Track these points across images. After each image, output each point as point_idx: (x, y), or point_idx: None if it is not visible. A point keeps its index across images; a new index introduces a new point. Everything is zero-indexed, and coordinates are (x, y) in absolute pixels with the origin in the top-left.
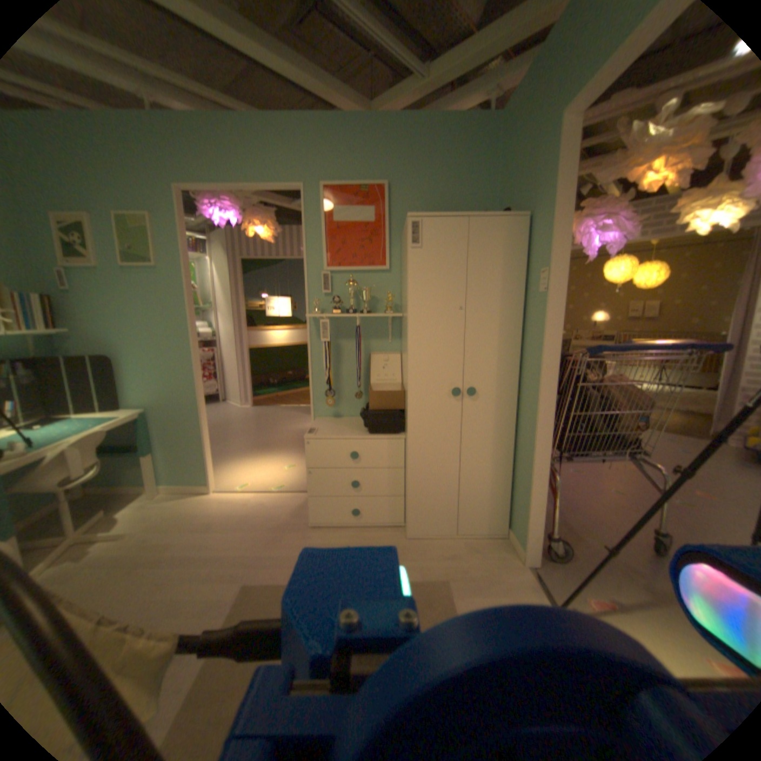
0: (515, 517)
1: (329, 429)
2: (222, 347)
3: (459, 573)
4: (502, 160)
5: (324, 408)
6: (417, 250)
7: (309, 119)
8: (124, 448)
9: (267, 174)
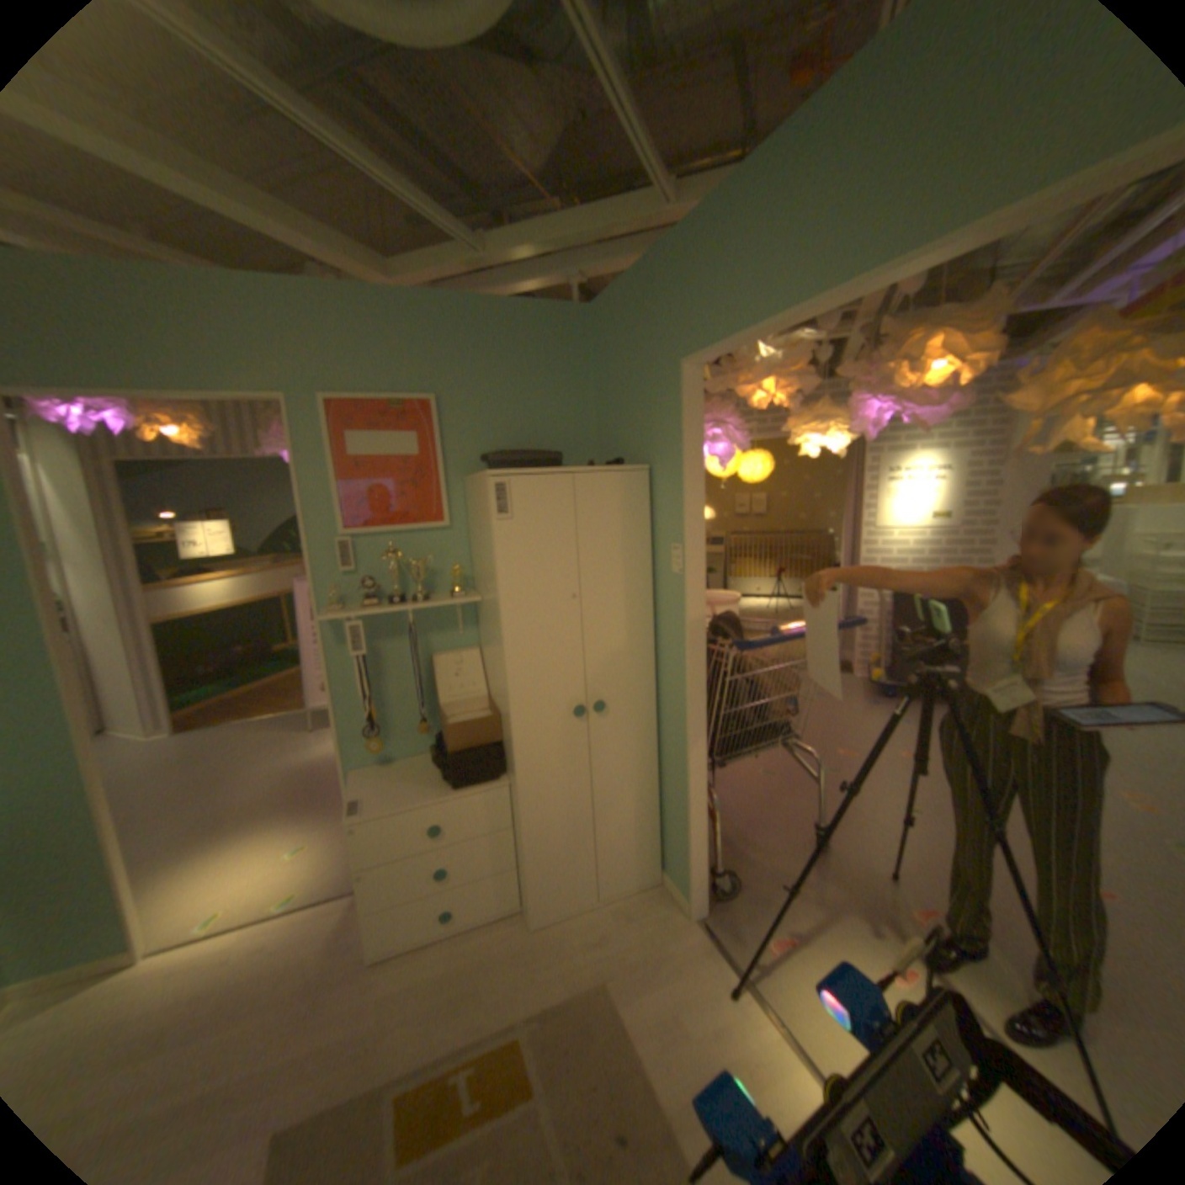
0: (669, 855)
1: (383, 795)
2: (87, 627)
3: (615, 963)
4: (598, 373)
5: (362, 753)
6: (508, 523)
7: (290, 288)
8: None
9: (213, 375)
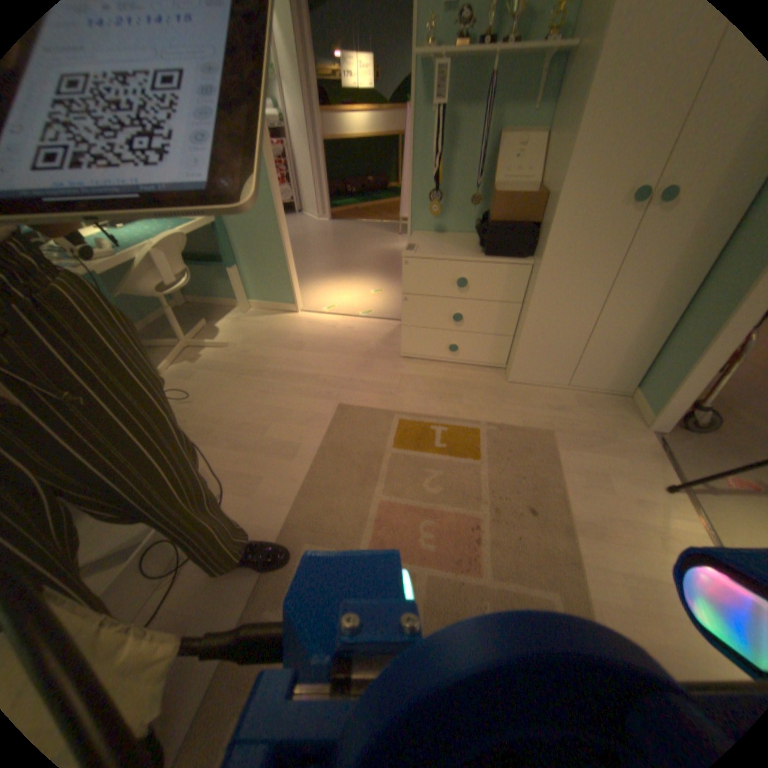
0: (653, 376)
1: (431, 246)
2: (291, 135)
3: (567, 424)
4: None
5: (424, 218)
6: None
7: None
8: (208, 254)
9: None
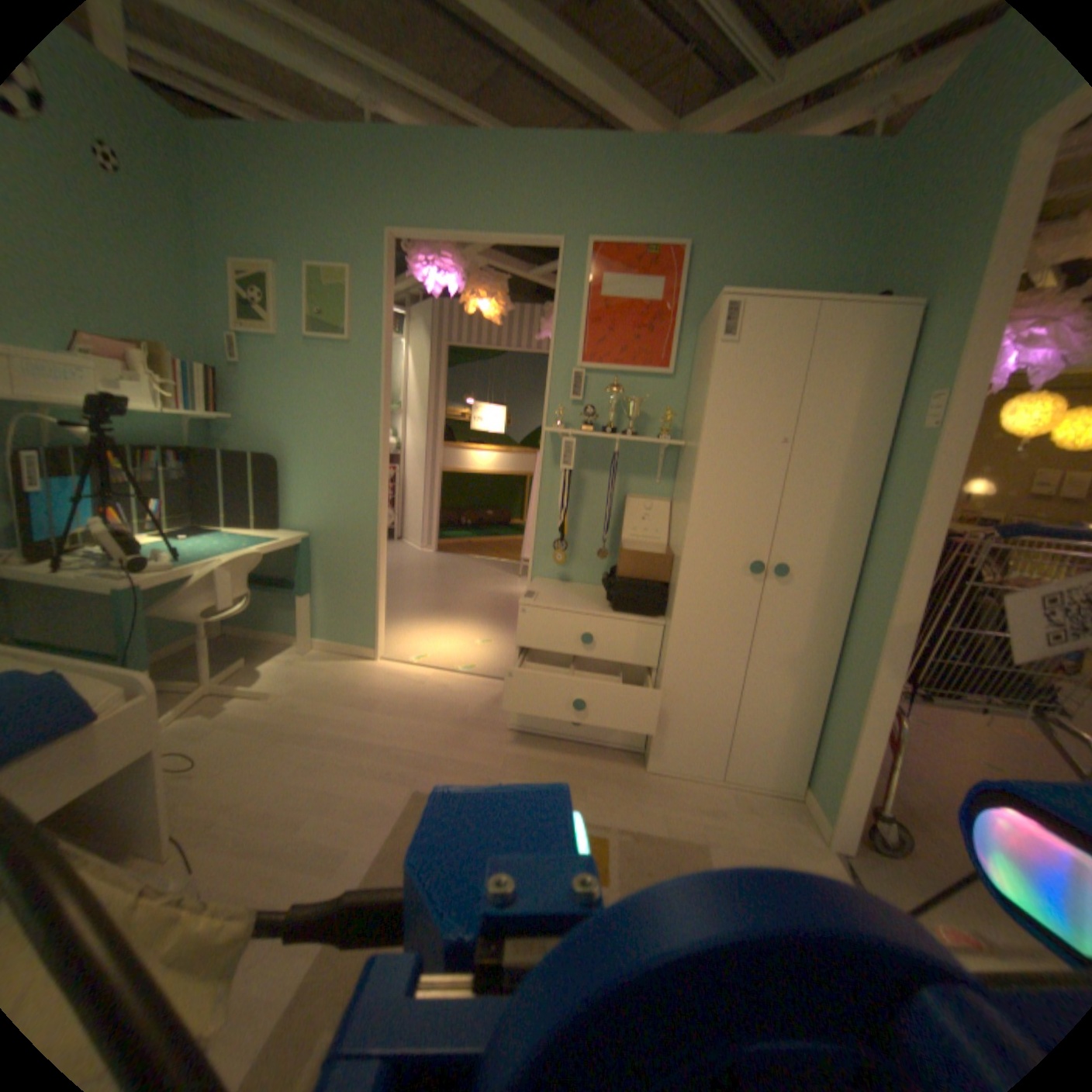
0: (820, 773)
1: (553, 596)
2: (407, 465)
3: (725, 838)
4: (881, 218)
5: (547, 566)
6: (730, 346)
7: (588, 142)
8: (277, 580)
9: (516, 221)
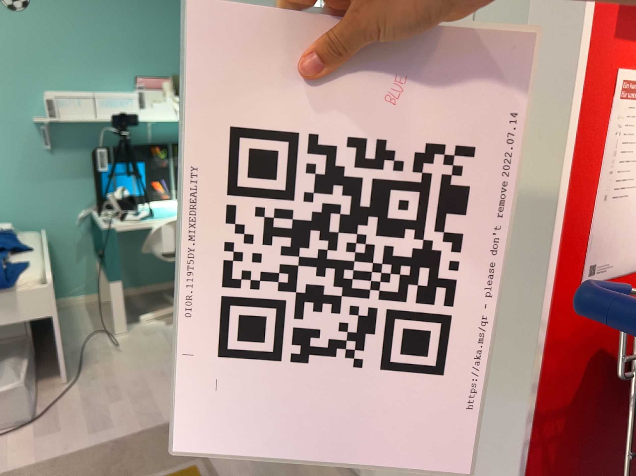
0: None
1: None
2: None
3: None
4: None
5: None
6: None
7: None
8: None
9: None
